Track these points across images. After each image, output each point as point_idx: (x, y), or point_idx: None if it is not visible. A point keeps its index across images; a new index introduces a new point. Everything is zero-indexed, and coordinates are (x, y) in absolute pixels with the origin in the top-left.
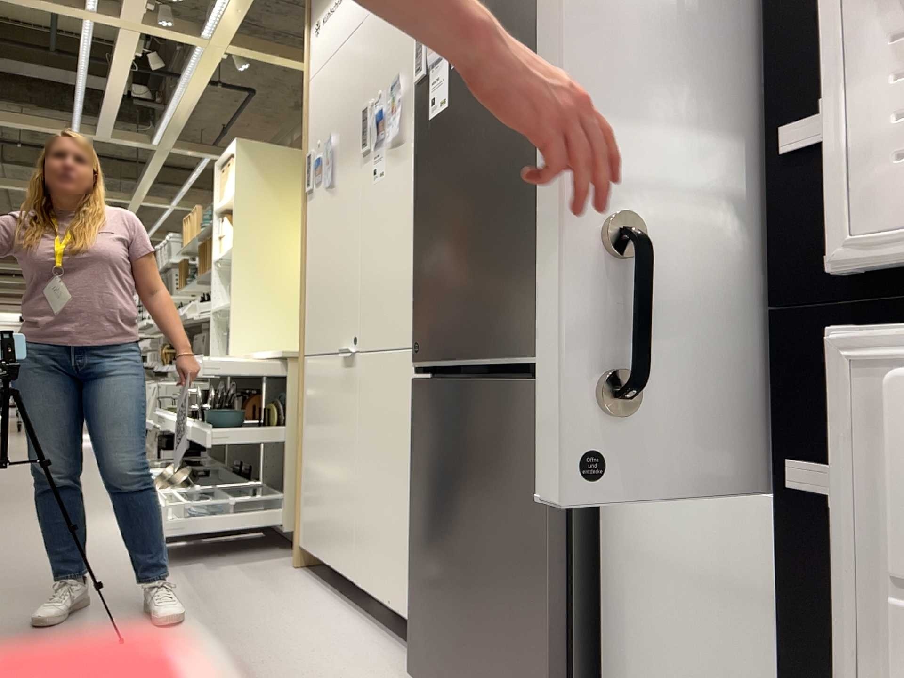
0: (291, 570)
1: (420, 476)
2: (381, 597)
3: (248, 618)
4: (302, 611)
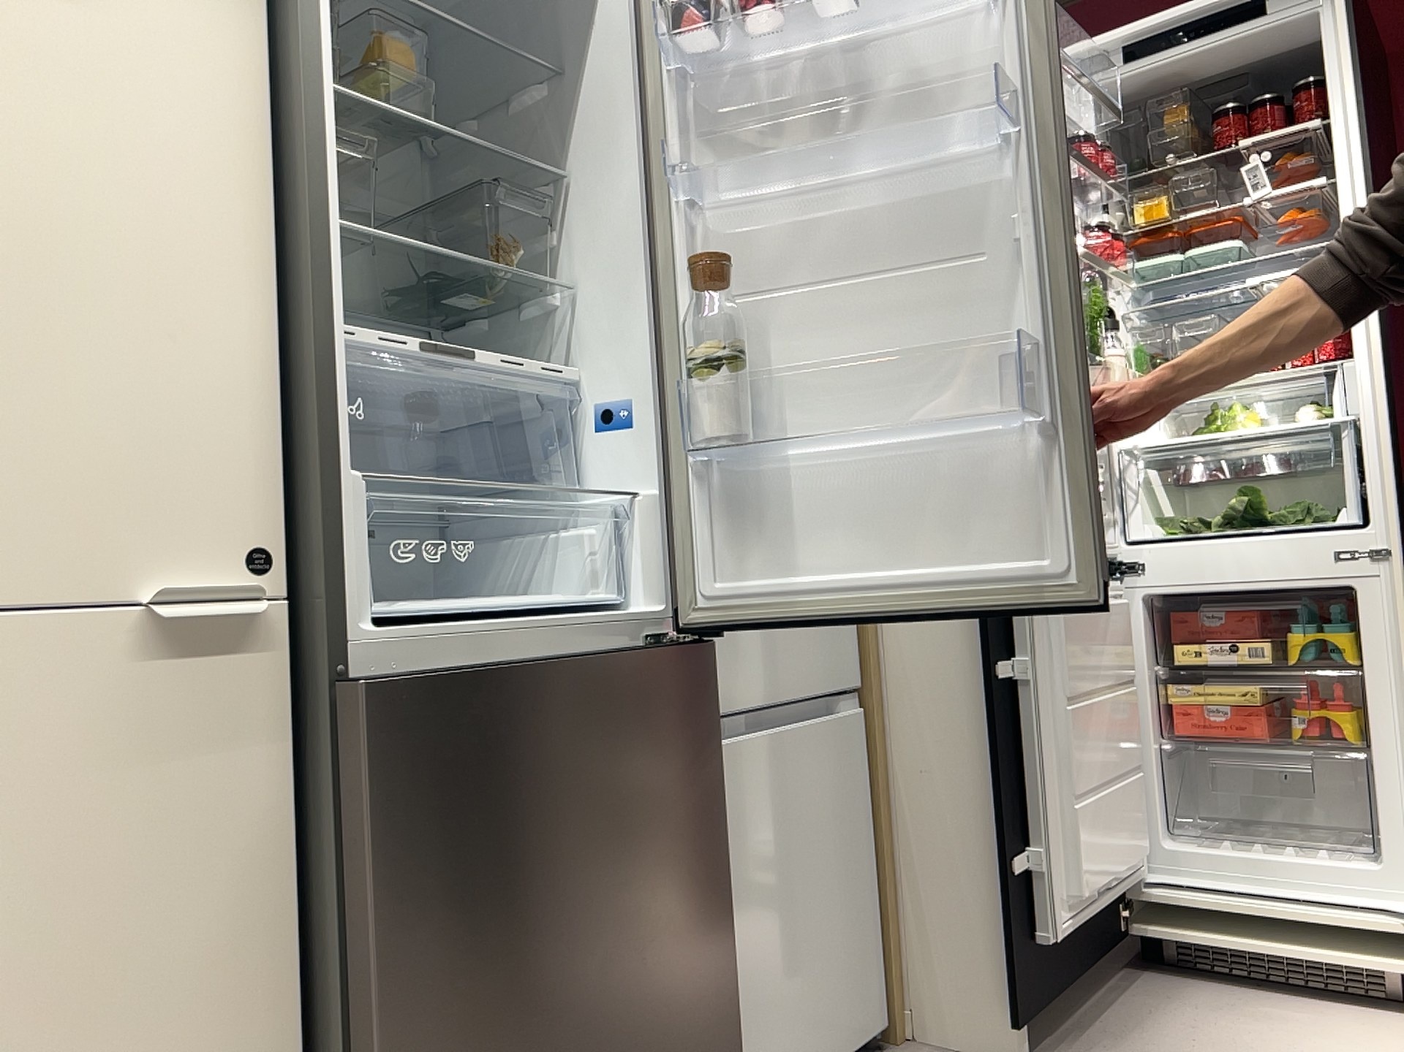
0: None
1: (418, 906)
2: None
3: None
4: None
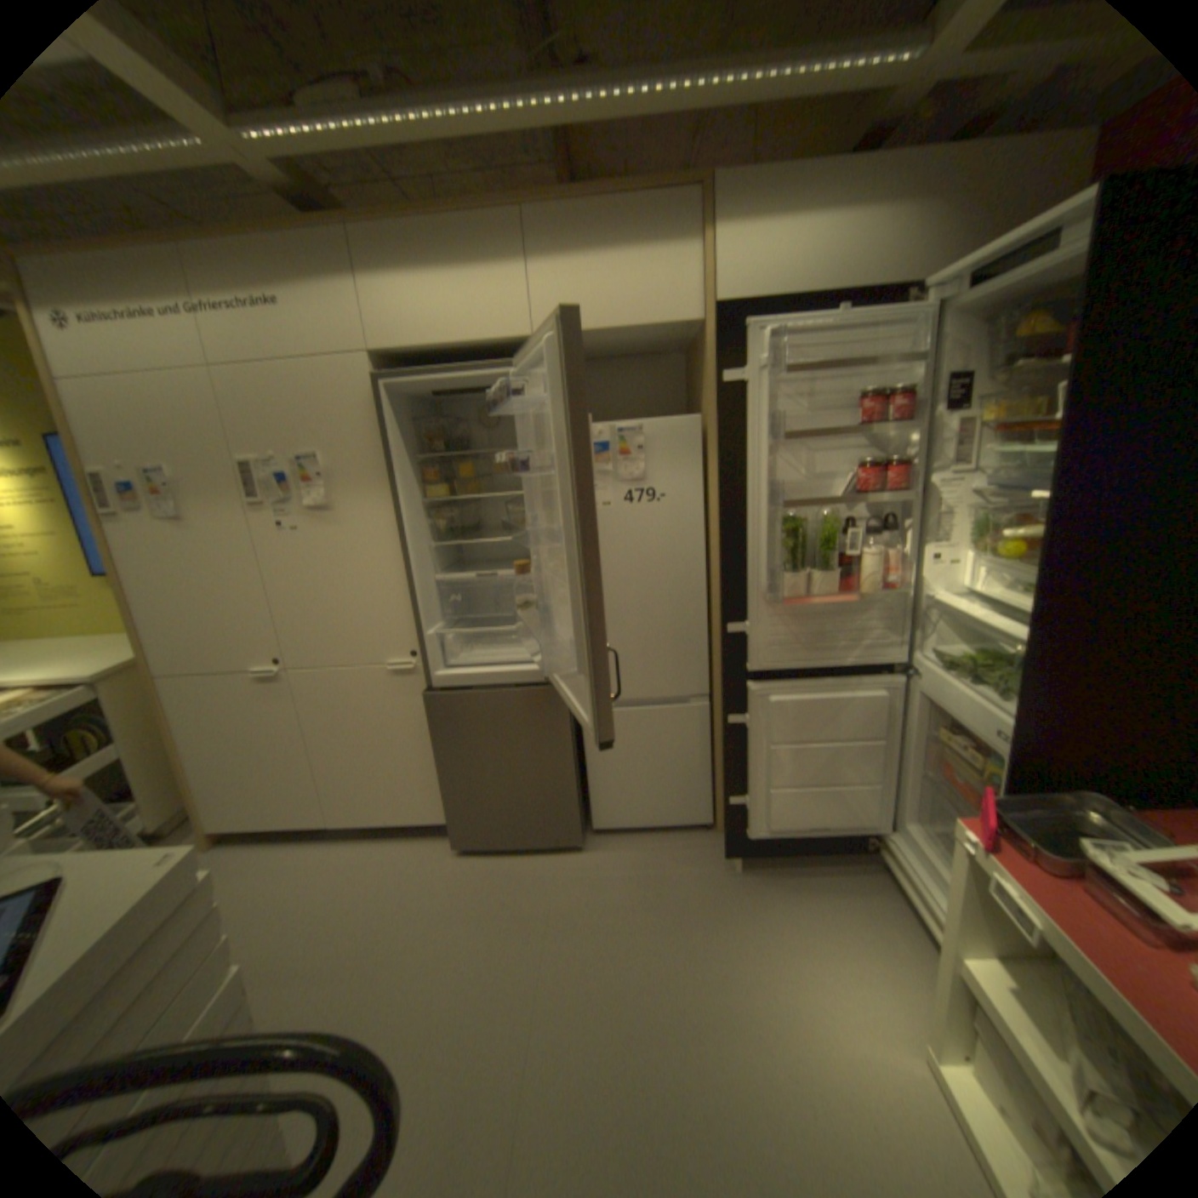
0: (206, 855)
1: (445, 745)
2: (371, 823)
3: (258, 904)
4: (291, 870)
